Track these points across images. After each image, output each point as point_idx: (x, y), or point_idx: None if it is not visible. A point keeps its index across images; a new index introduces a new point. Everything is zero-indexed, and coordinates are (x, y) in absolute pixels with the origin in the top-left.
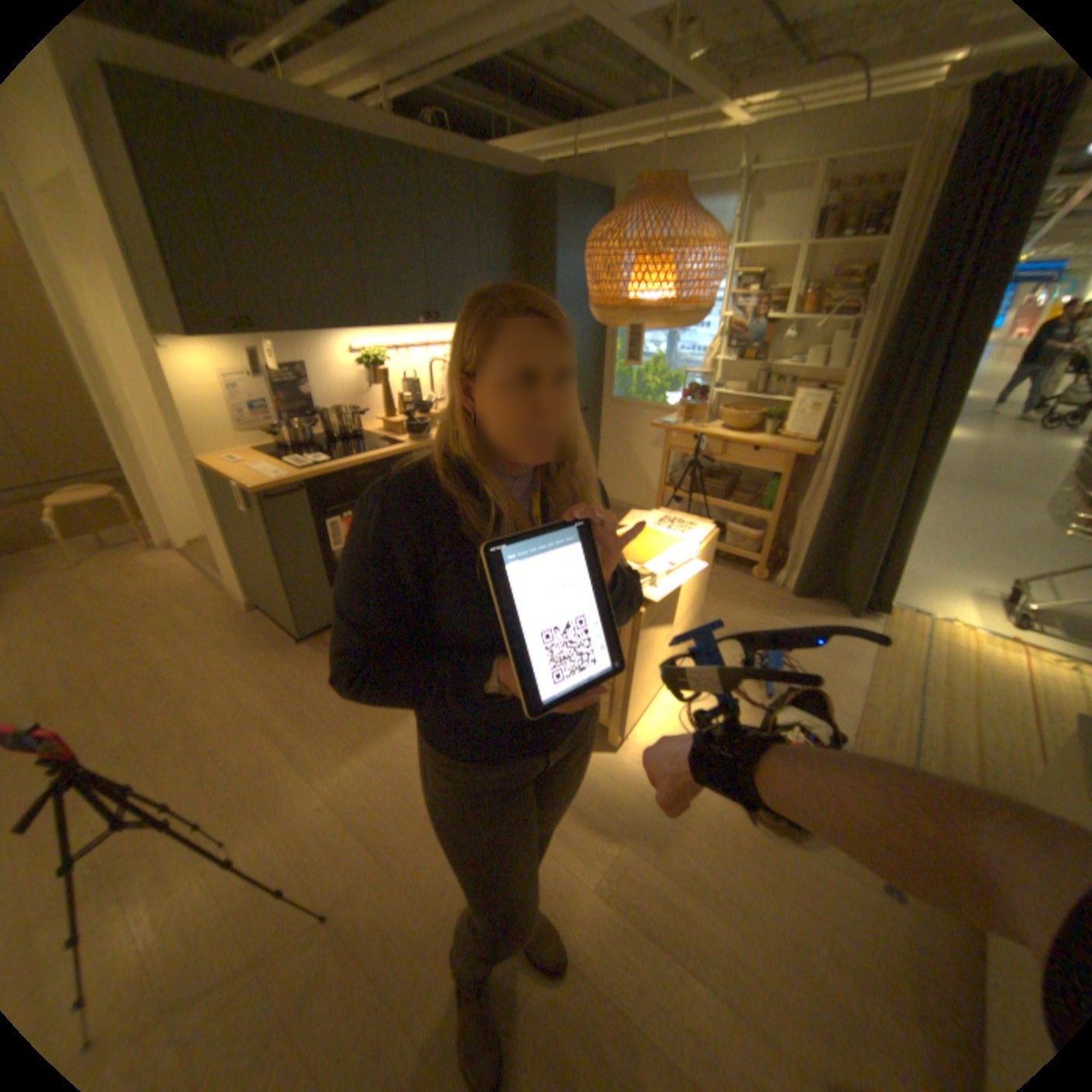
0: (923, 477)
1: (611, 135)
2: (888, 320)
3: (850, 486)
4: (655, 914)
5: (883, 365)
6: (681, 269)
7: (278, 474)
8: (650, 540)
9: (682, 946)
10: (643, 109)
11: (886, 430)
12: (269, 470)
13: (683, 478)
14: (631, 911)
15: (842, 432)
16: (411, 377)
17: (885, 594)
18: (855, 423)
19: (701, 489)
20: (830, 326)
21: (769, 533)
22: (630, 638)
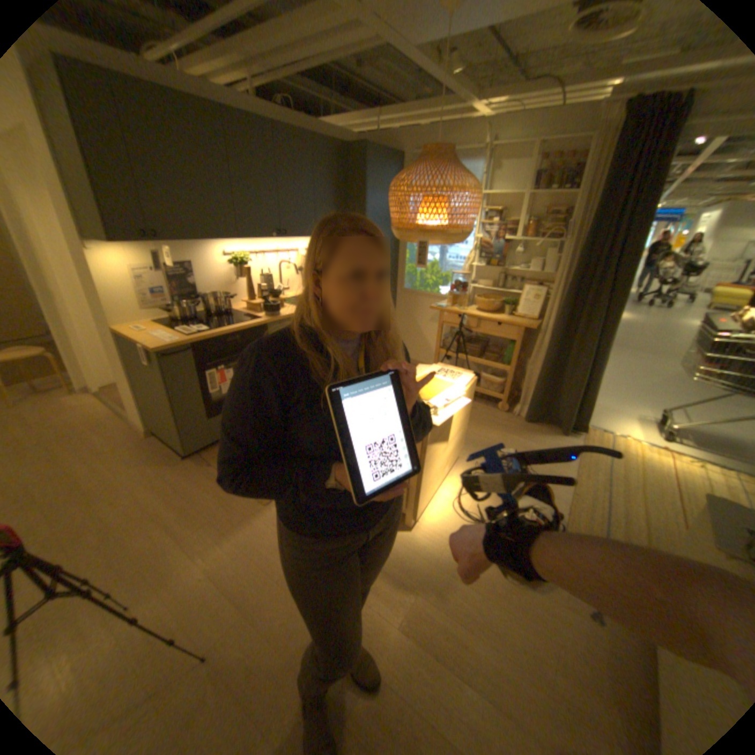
0: (605, 343)
1: (401, 118)
2: (580, 242)
3: (559, 349)
4: (439, 643)
5: (578, 271)
6: (450, 207)
7: (170, 339)
8: (432, 384)
9: (459, 664)
10: (422, 102)
11: (581, 312)
12: (164, 336)
13: (451, 343)
14: (423, 642)
15: (553, 314)
16: (266, 273)
17: (583, 420)
18: (561, 308)
19: (463, 351)
20: (544, 245)
21: (508, 380)
22: (419, 451)
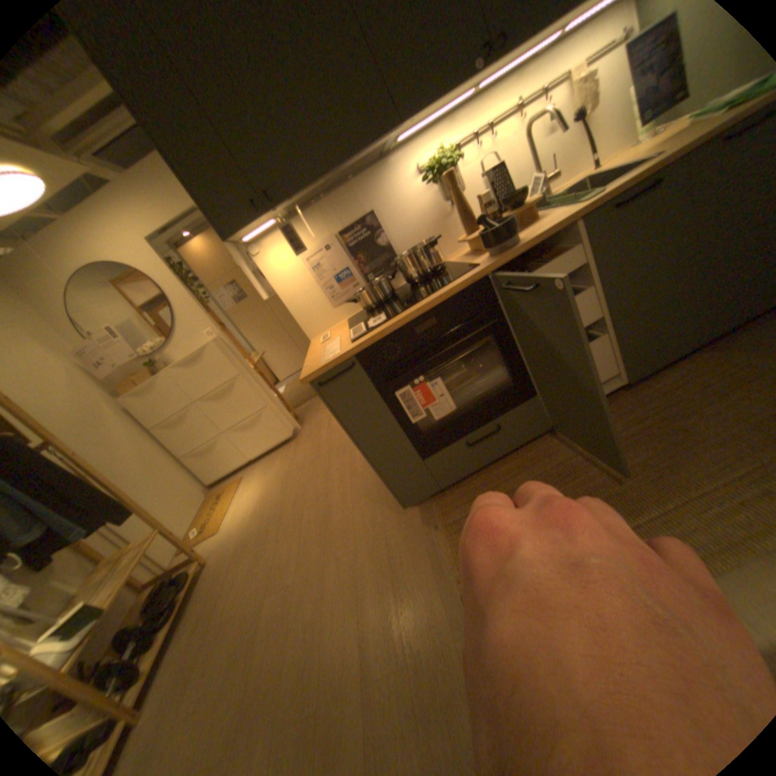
0: None
1: None
2: None
3: None
4: None
5: None
6: None
7: (334, 350)
8: None
9: None
10: None
11: None
12: (335, 345)
13: None
14: None
15: None
16: (500, 161)
17: None
18: None
19: None
20: None
21: None
22: None
